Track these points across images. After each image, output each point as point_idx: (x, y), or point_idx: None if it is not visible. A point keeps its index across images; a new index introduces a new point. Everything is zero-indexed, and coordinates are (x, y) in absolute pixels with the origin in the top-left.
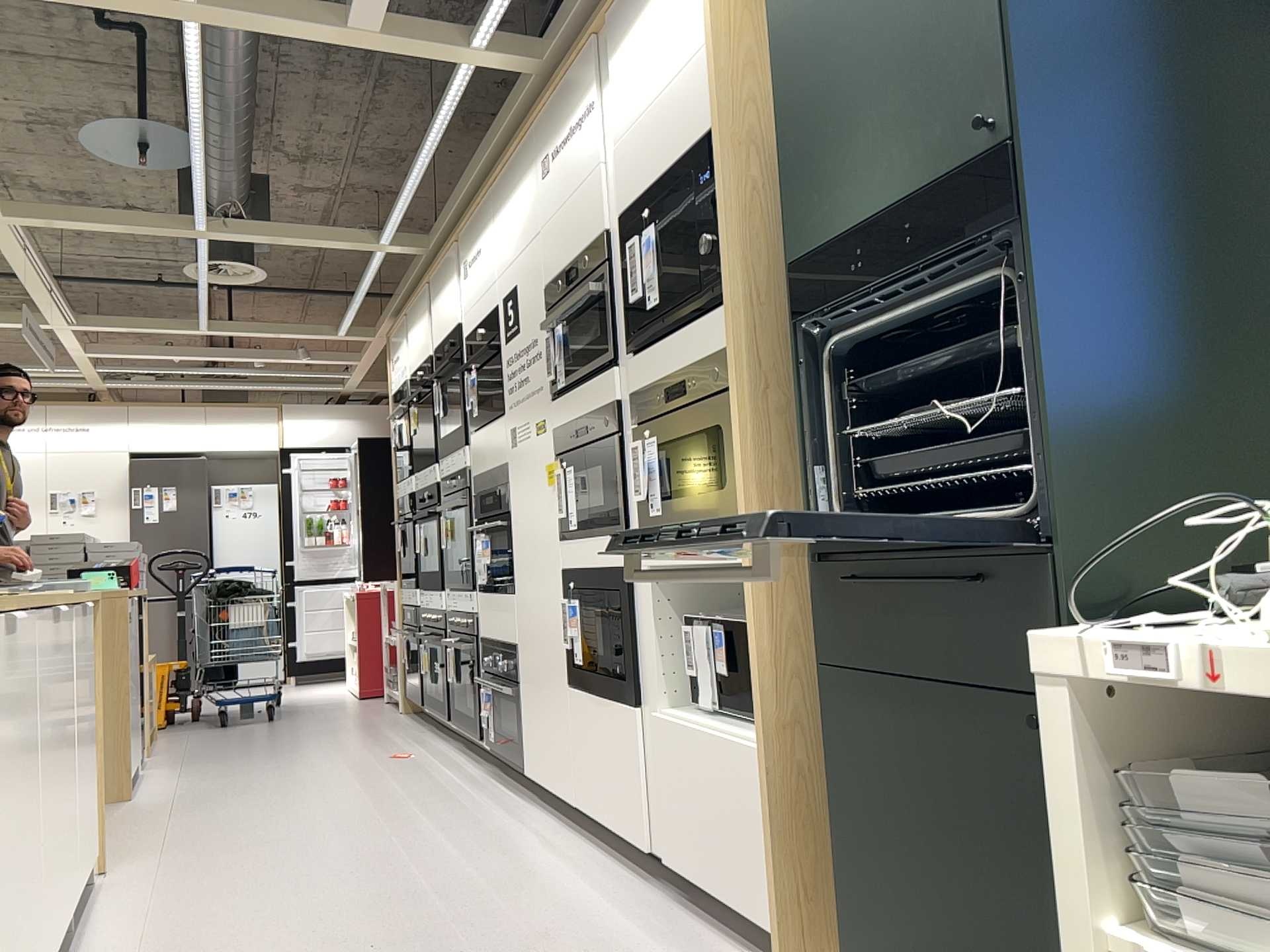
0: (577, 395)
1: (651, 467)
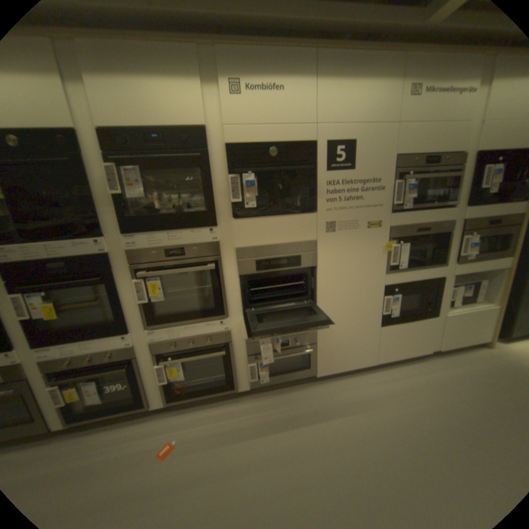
0: (421, 214)
1: (477, 244)
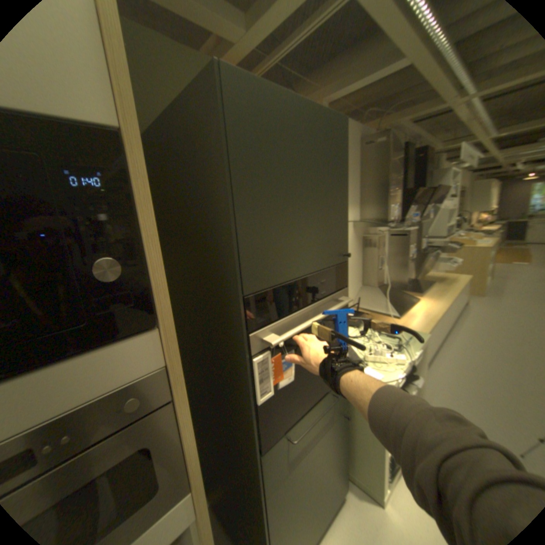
0: None
1: None
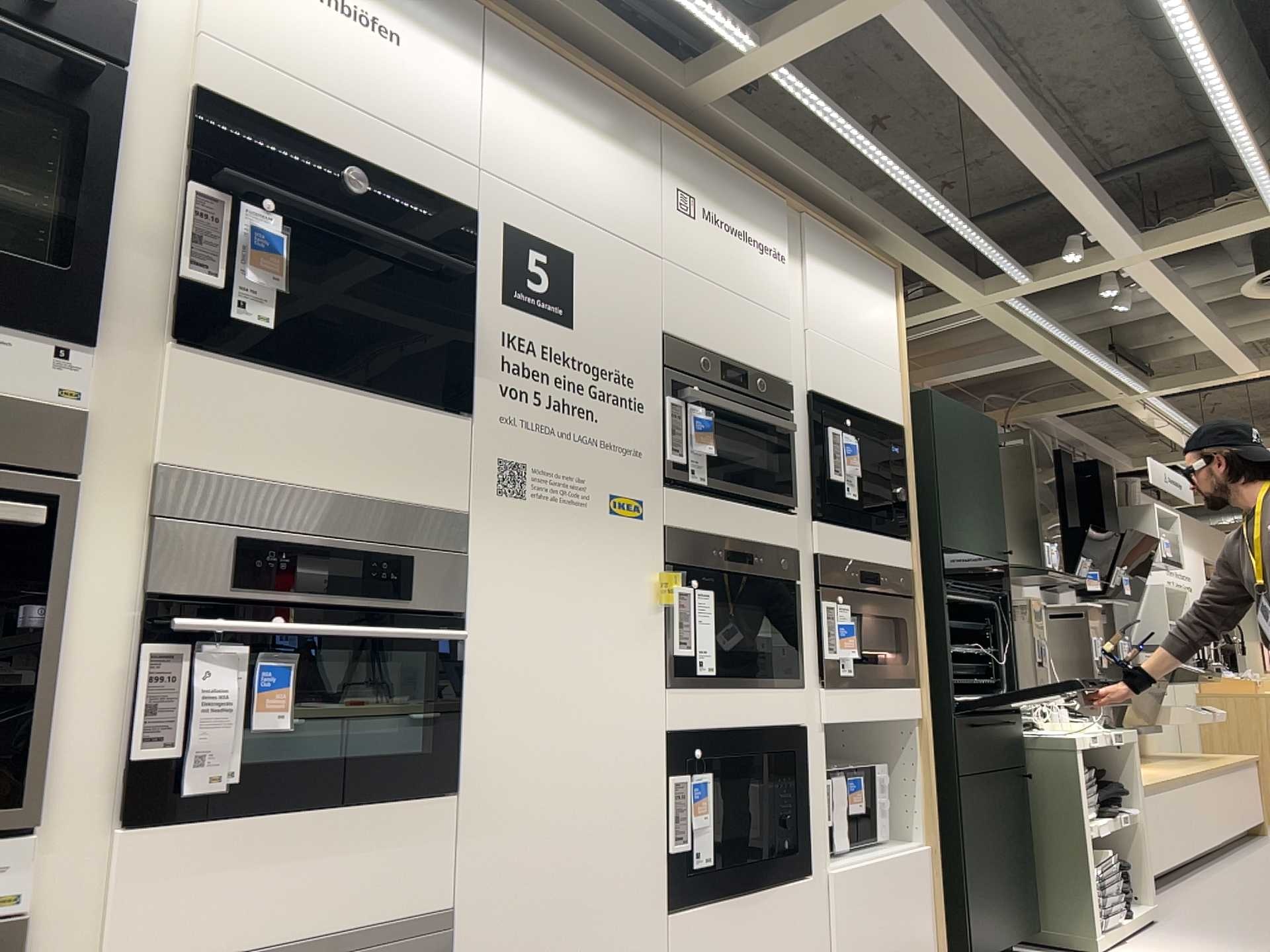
0: (729, 510)
1: (851, 630)
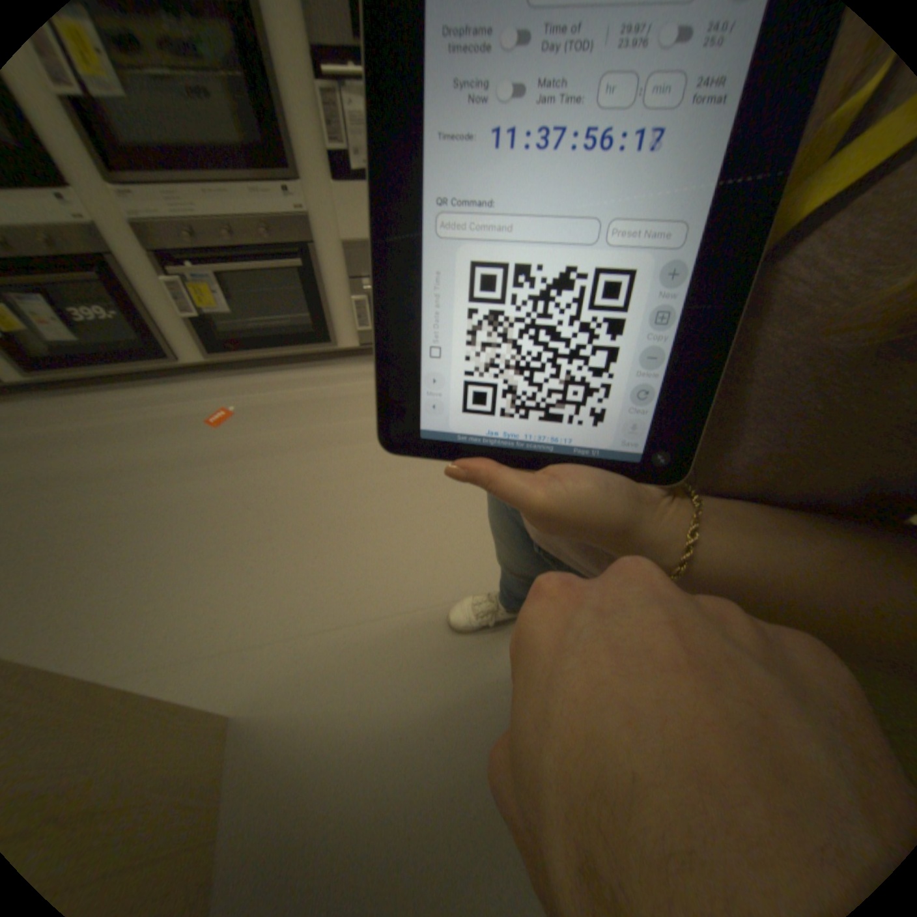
0: None
1: None
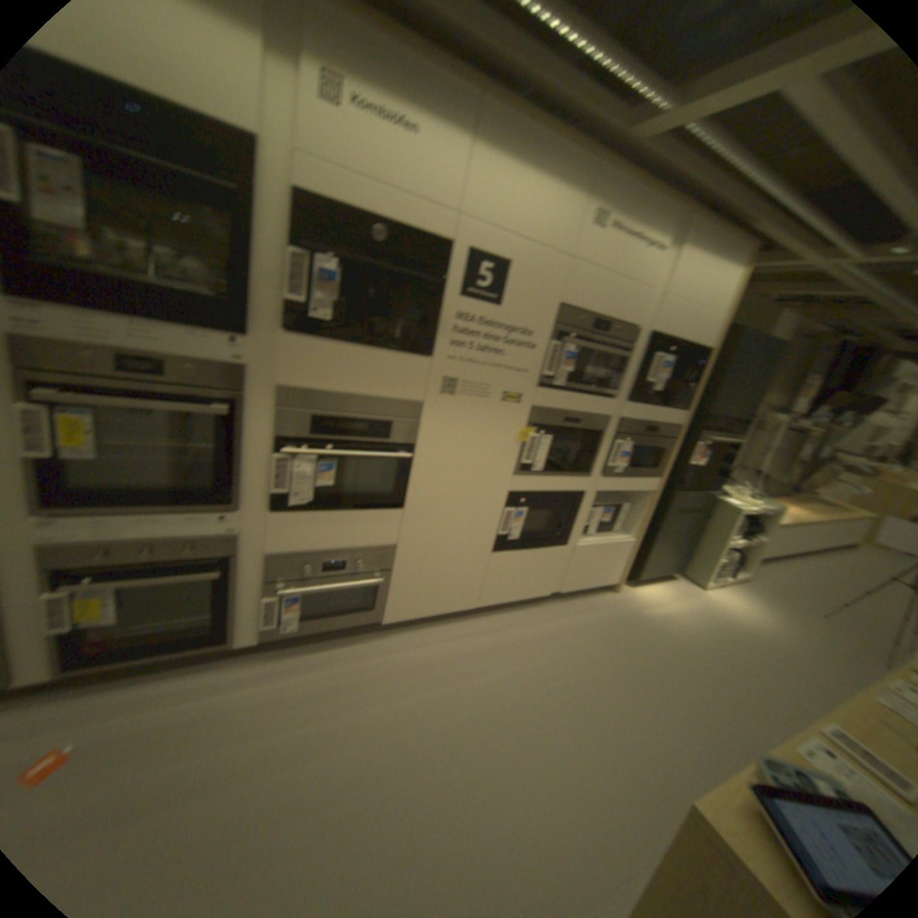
0: (575, 397)
1: (629, 454)
